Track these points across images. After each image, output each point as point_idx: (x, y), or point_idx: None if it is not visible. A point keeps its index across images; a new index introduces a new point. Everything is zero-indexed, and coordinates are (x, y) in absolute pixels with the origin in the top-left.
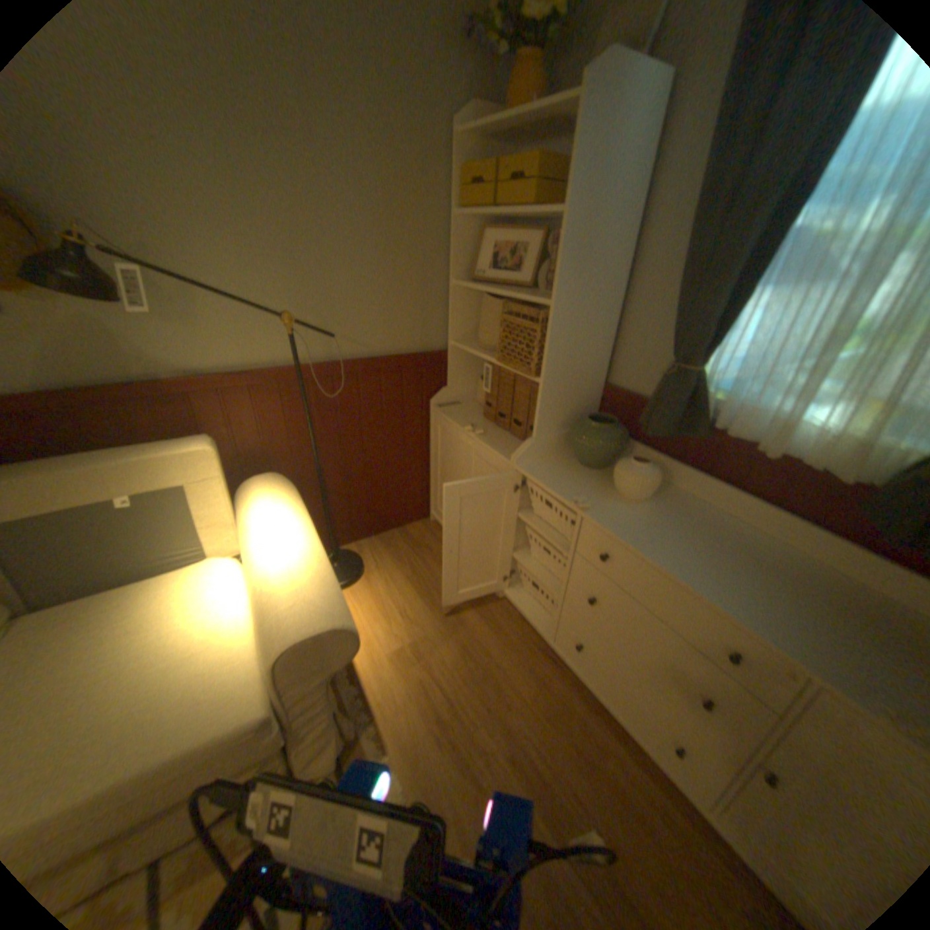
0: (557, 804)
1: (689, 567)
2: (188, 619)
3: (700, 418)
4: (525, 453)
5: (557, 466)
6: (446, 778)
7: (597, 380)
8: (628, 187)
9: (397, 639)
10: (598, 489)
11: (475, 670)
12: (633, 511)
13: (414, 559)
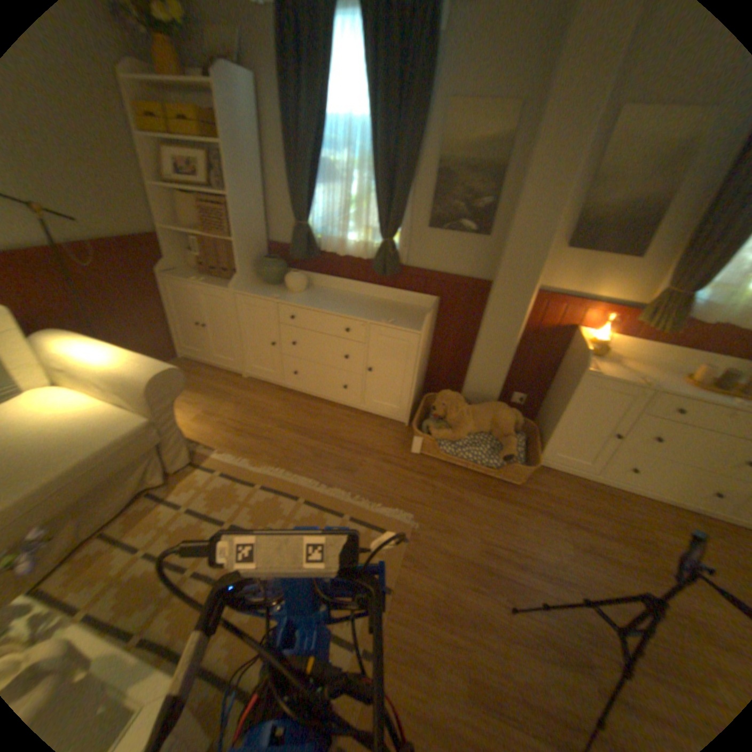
0: (305, 429)
1: (325, 306)
2: (52, 410)
3: (314, 248)
4: (236, 282)
5: (256, 287)
6: (252, 443)
7: (263, 239)
8: (249, 132)
9: (193, 412)
10: (280, 292)
11: (247, 407)
12: (299, 296)
13: None
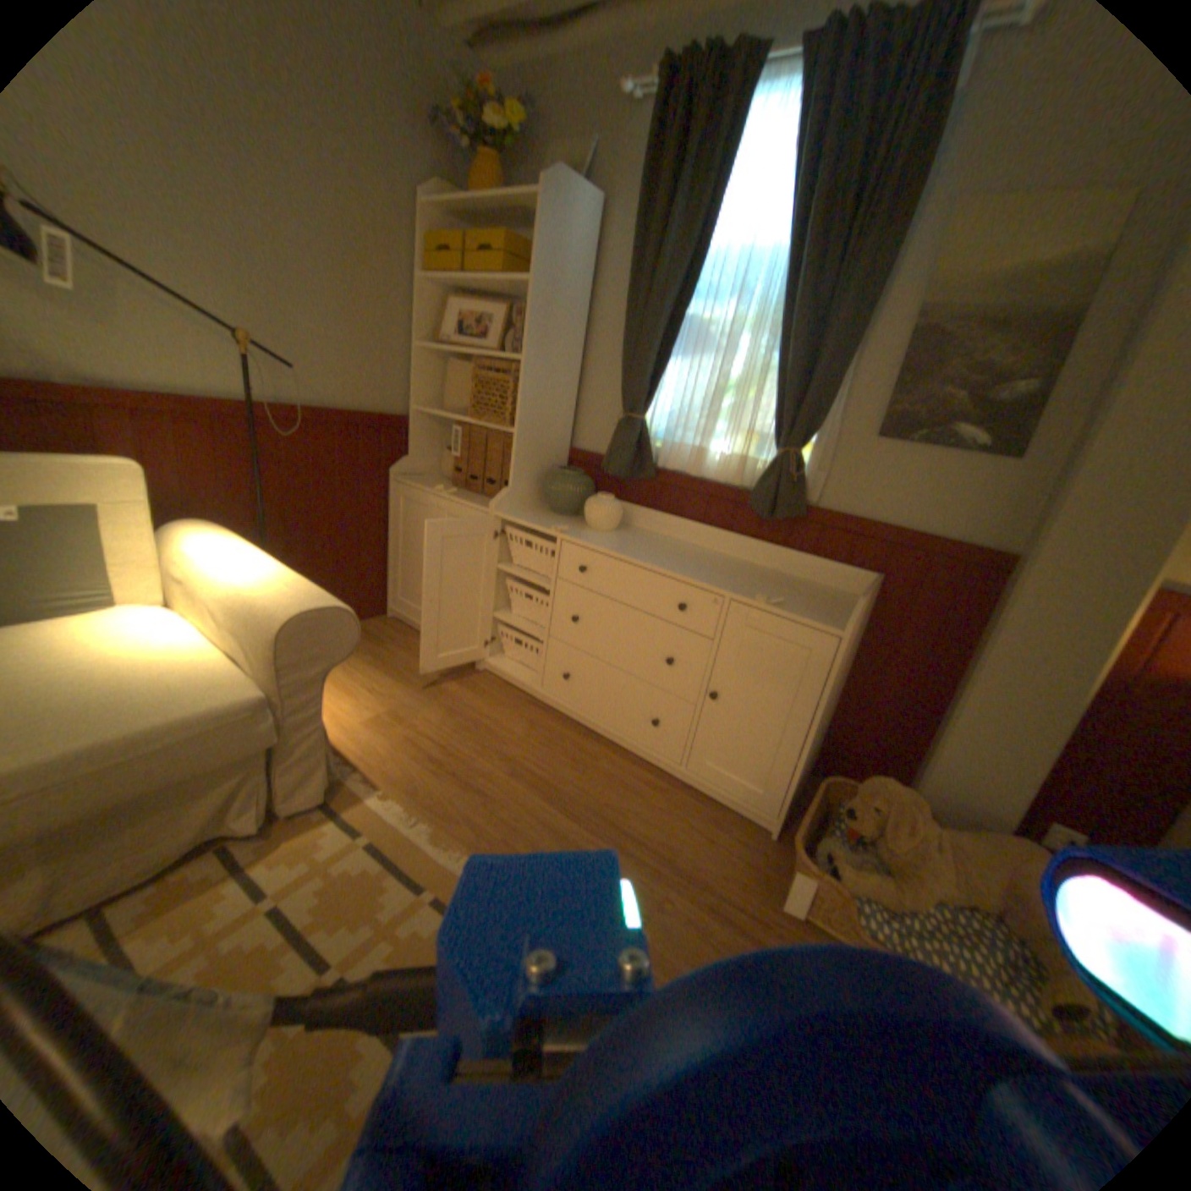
0: (559, 792)
1: (645, 557)
2: (124, 644)
3: (645, 461)
4: (502, 500)
5: (532, 514)
6: (449, 795)
7: (562, 441)
8: (577, 274)
9: (370, 710)
10: (571, 526)
11: (464, 722)
12: (601, 536)
13: (374, 648)
